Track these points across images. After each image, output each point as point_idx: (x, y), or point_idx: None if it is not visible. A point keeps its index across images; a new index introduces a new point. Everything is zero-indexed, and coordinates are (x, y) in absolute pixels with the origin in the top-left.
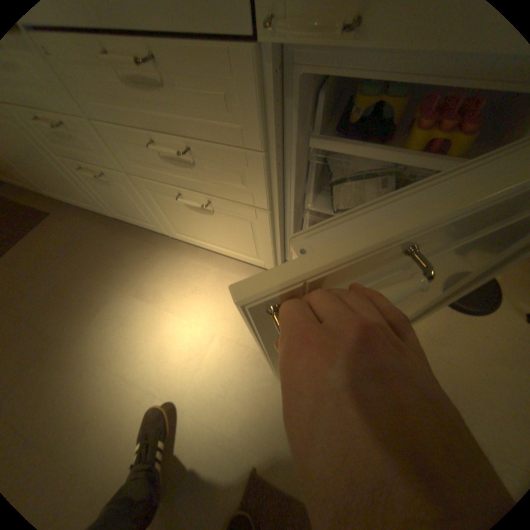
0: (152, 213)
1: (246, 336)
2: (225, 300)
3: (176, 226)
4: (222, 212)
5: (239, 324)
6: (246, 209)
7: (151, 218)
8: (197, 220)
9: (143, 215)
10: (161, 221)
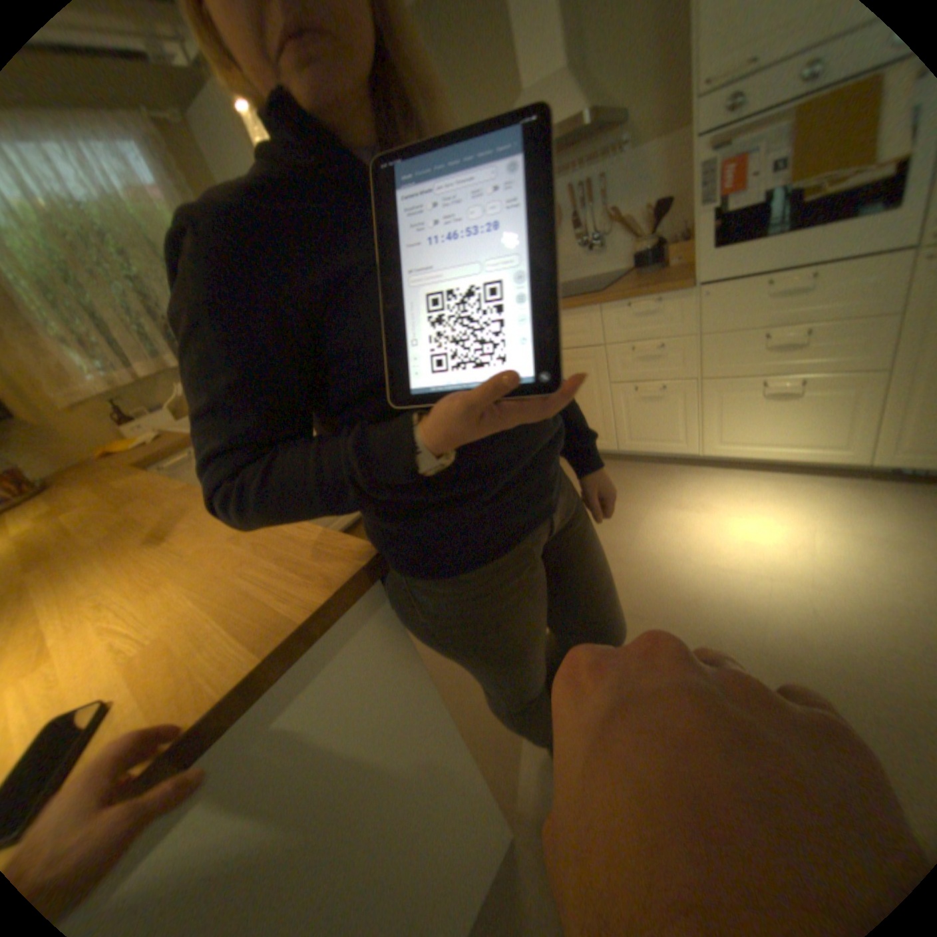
0: (699, 422)
1: (866, 530)
2: (806, 505)
3: (728, 433)
4: (820, 390)
5: (846, 521)
6: (860, 376)
7: (690, 432)
8: (771, 413)
9: (679, 431)
10: (705, 432)
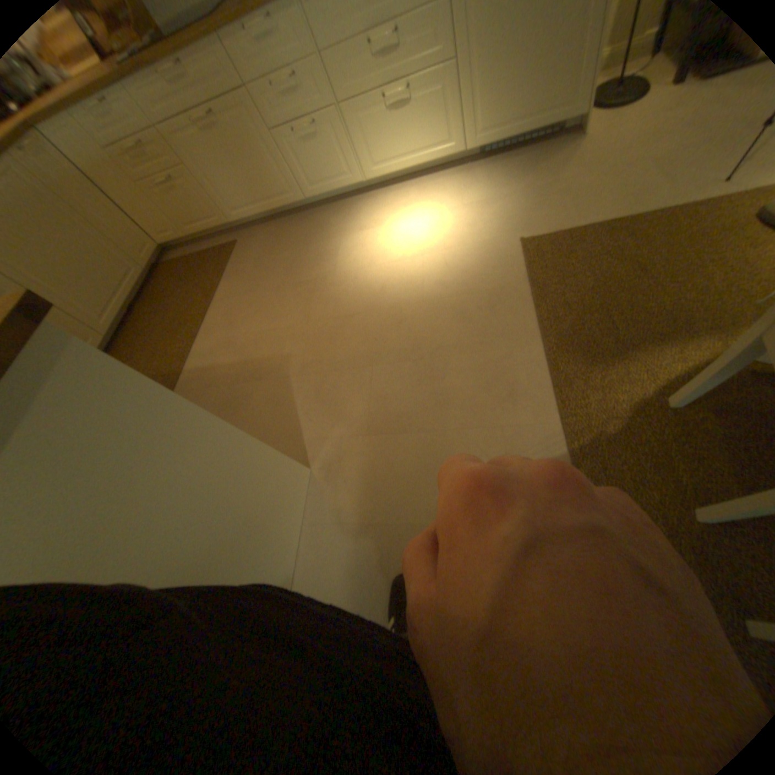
0: (351, 149)
1: (468, 198)
2: (435, 195)
3: (373, 152)
4: (418, 90)
5: (457, 197)
6: (438, 68)
7: (348, 160)
8: (394, 123)
9: (340, 163)
10: (358, 157)
